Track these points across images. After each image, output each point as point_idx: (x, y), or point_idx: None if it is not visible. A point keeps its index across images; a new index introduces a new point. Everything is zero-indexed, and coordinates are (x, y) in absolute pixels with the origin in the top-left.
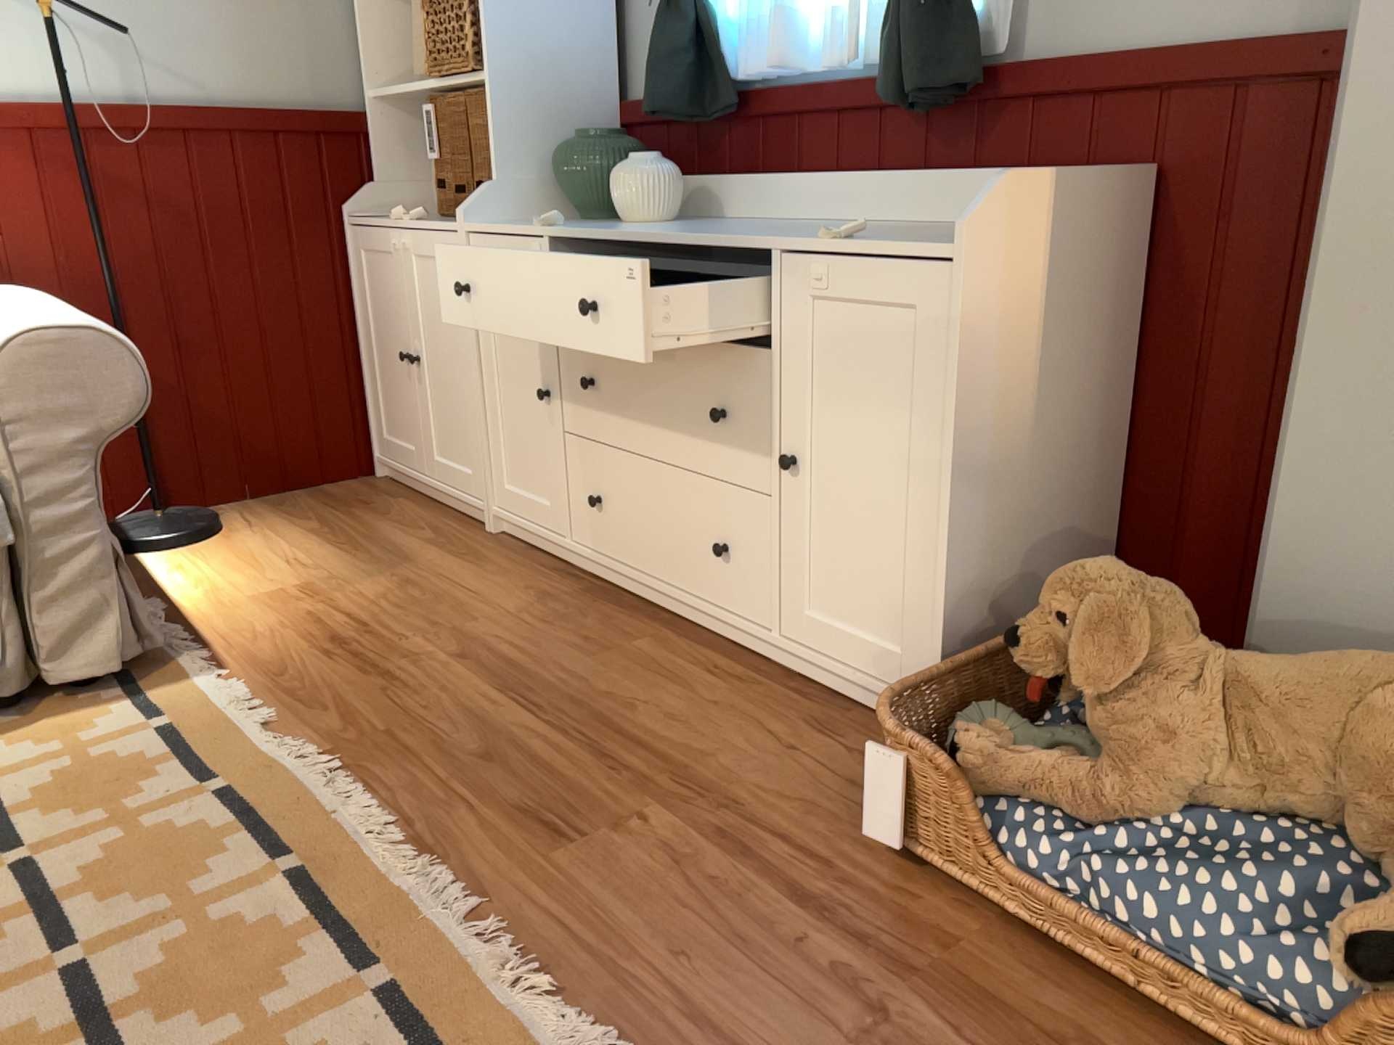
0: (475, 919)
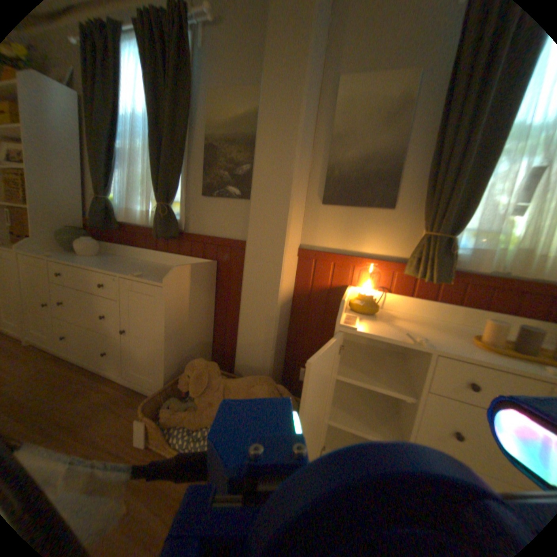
0: None
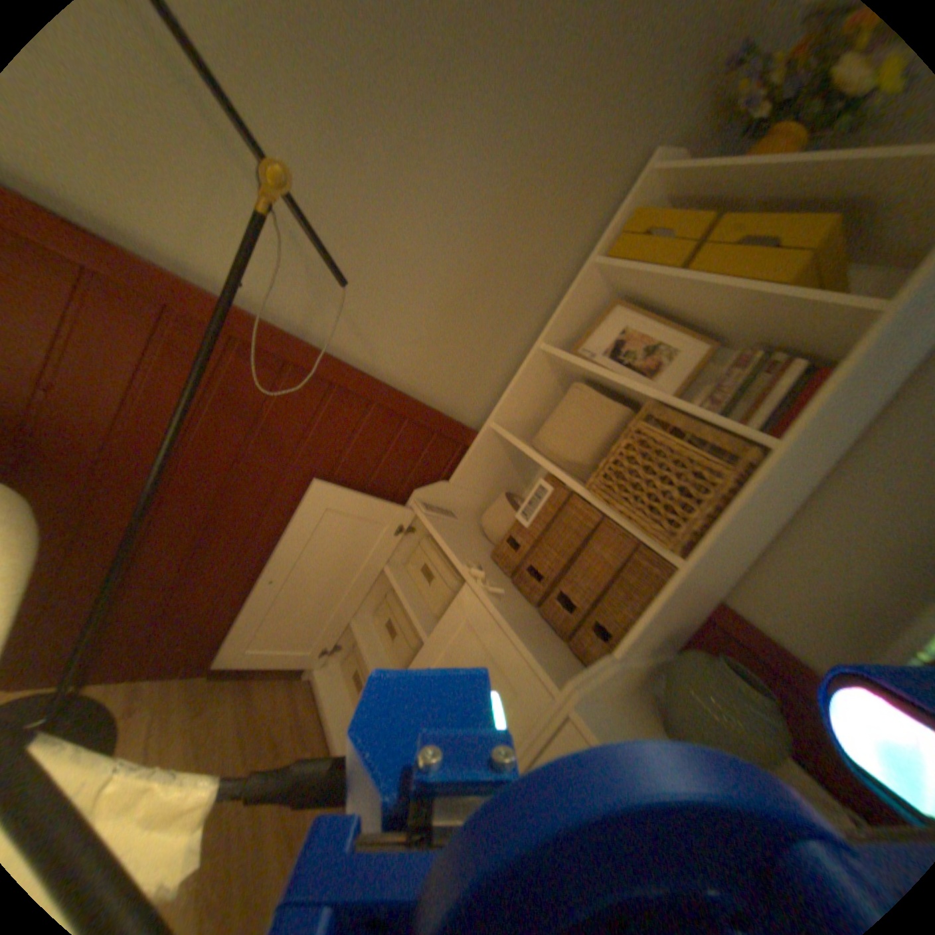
0: None
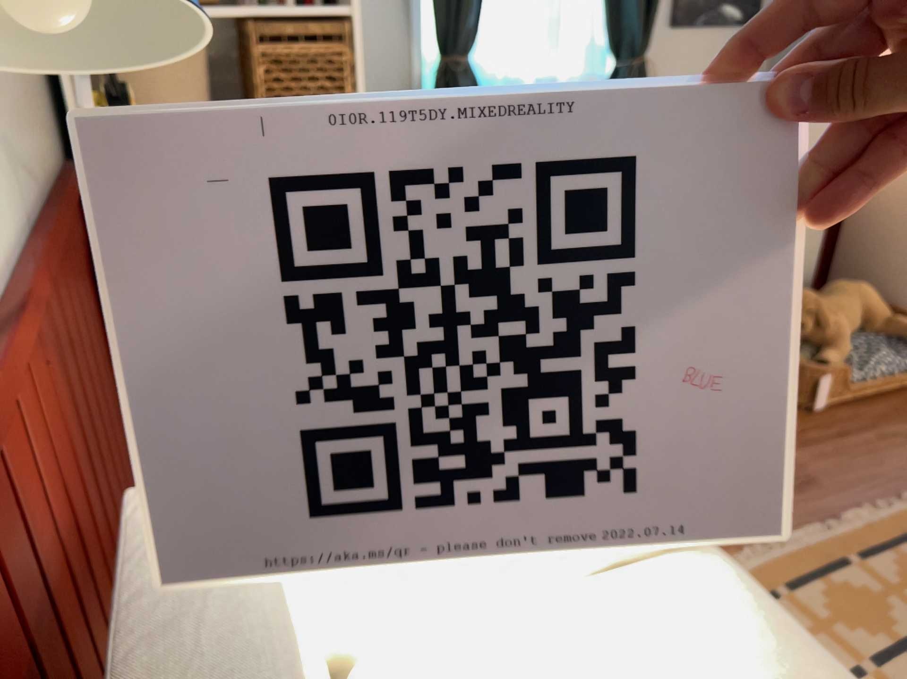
0: (879, 510)
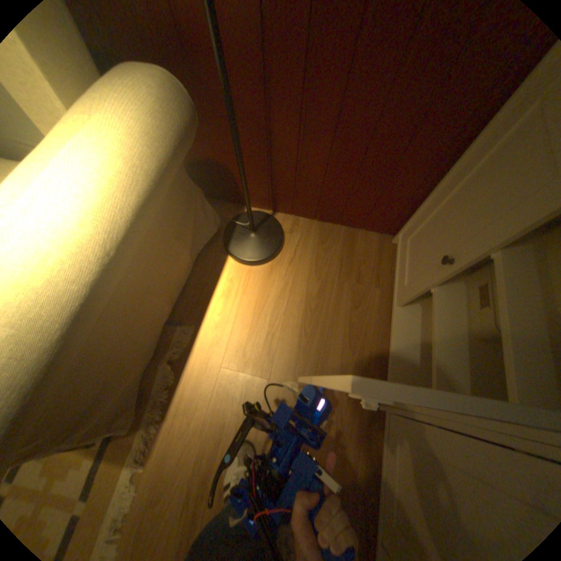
0: None
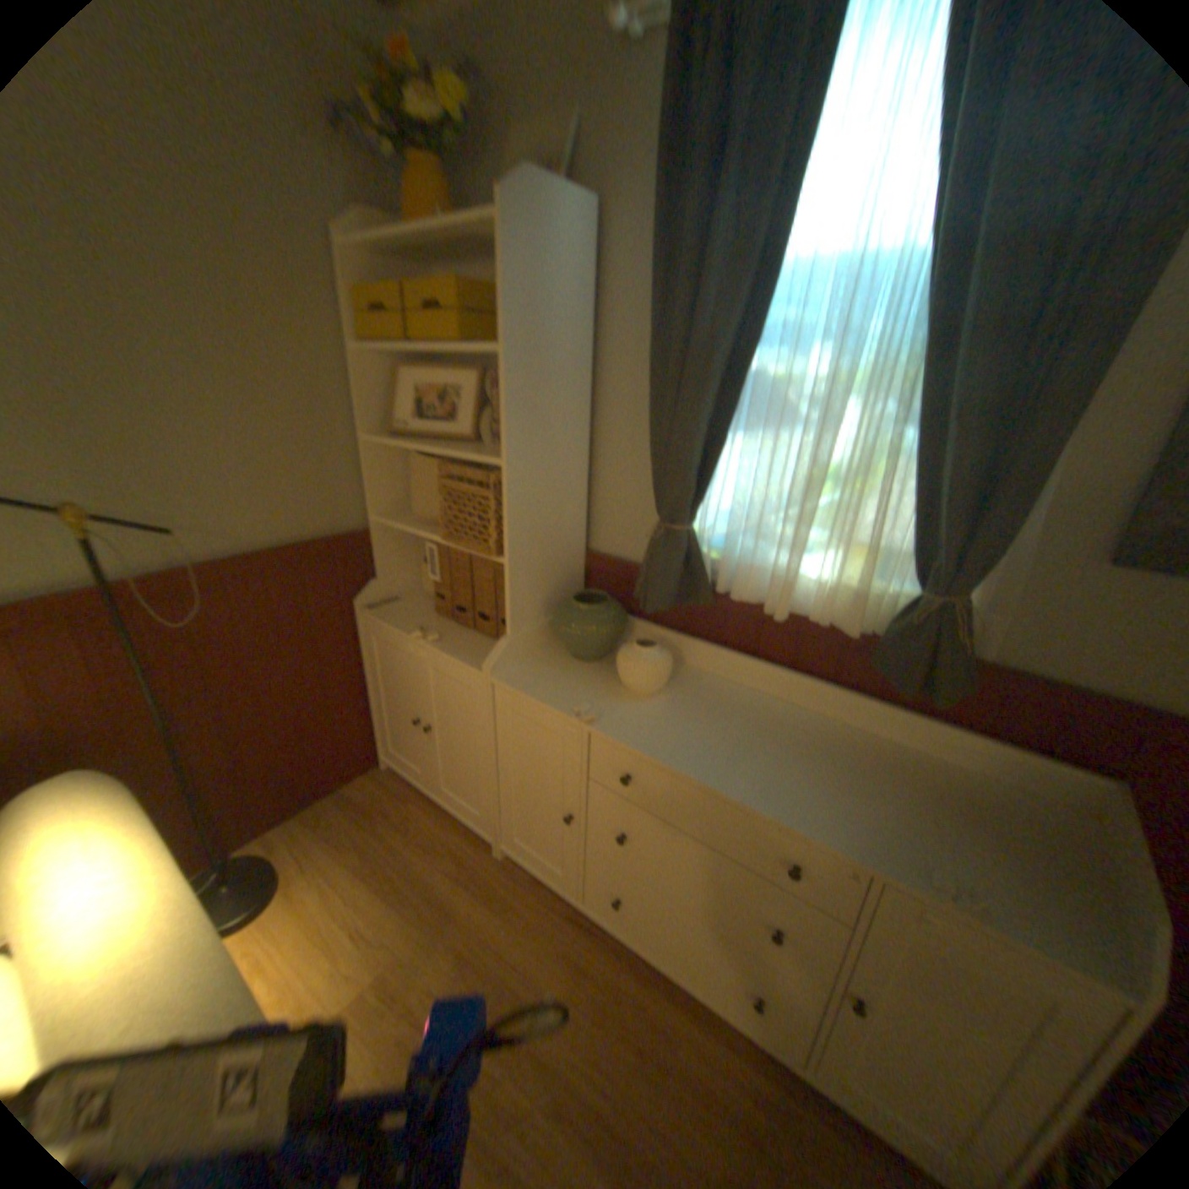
0: None
